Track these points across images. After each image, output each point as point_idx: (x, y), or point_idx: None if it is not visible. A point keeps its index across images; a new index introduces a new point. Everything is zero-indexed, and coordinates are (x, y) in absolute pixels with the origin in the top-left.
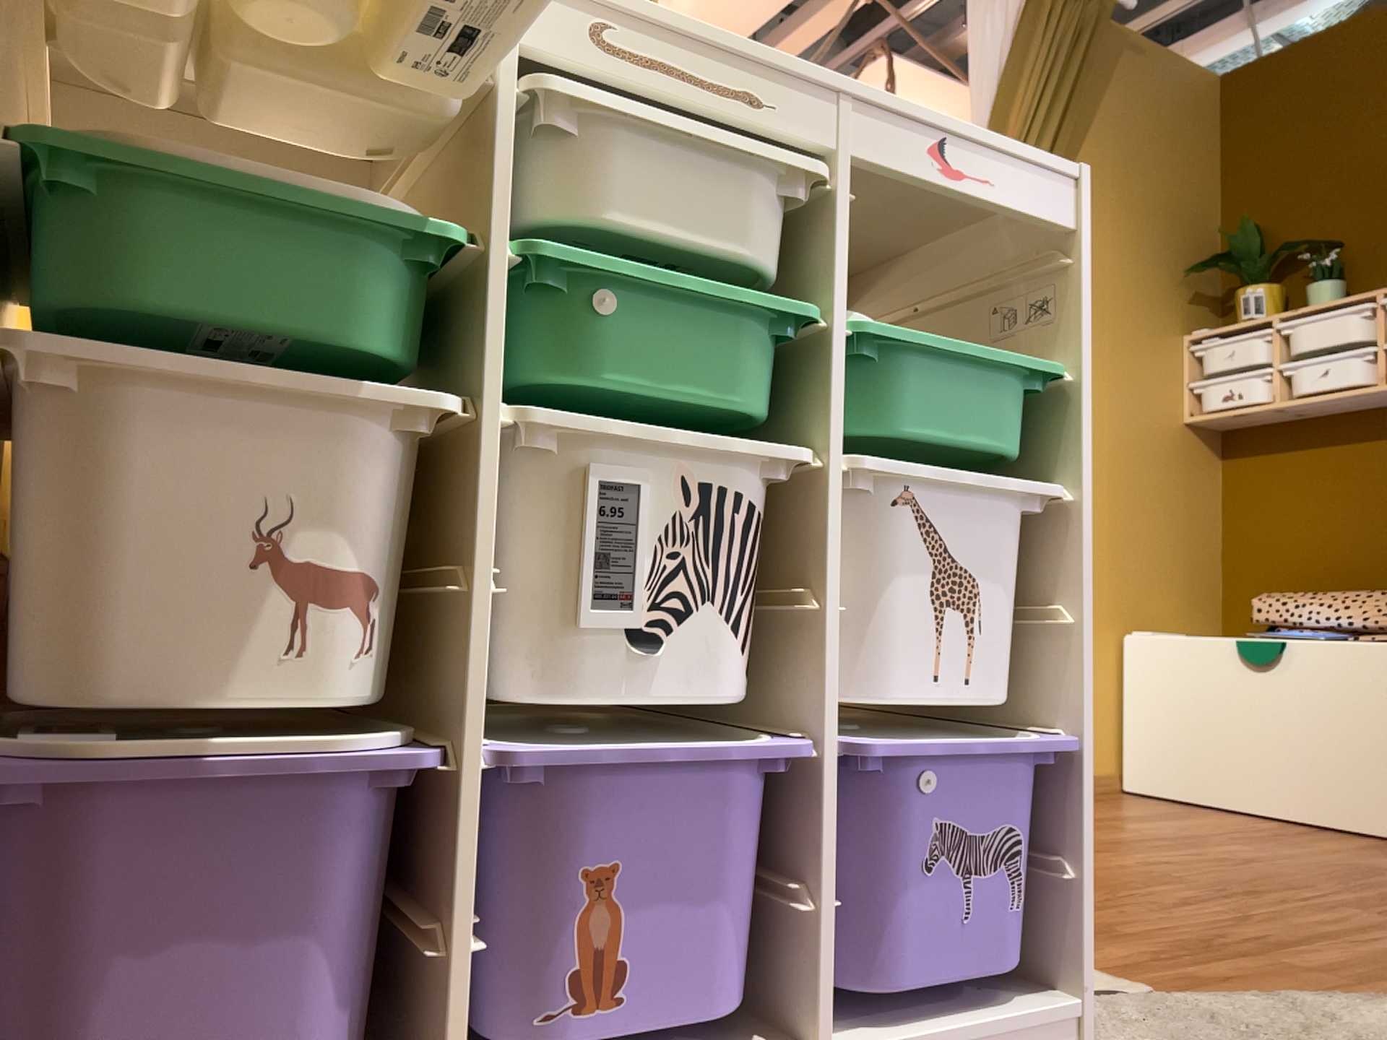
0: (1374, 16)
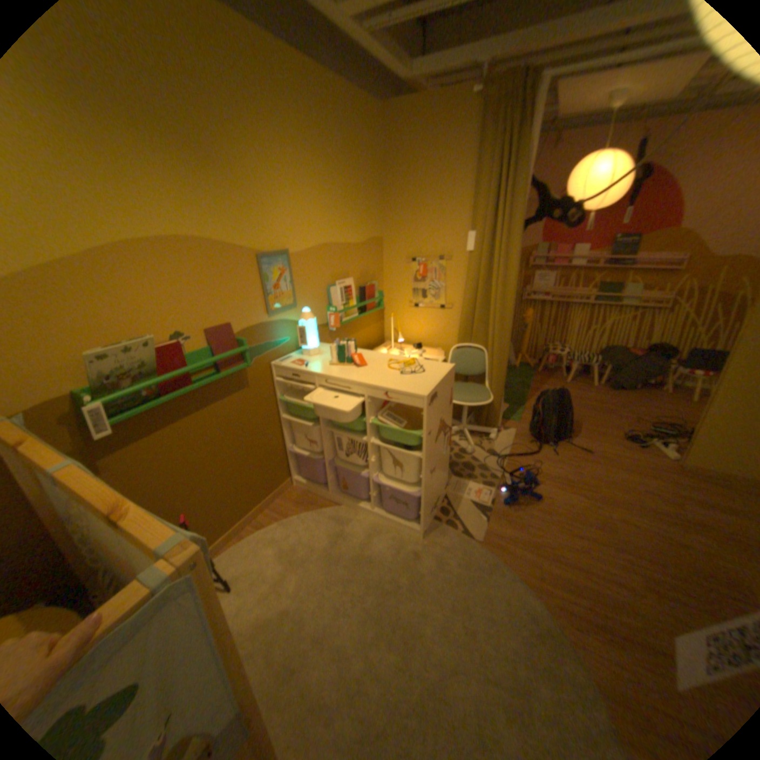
0: None
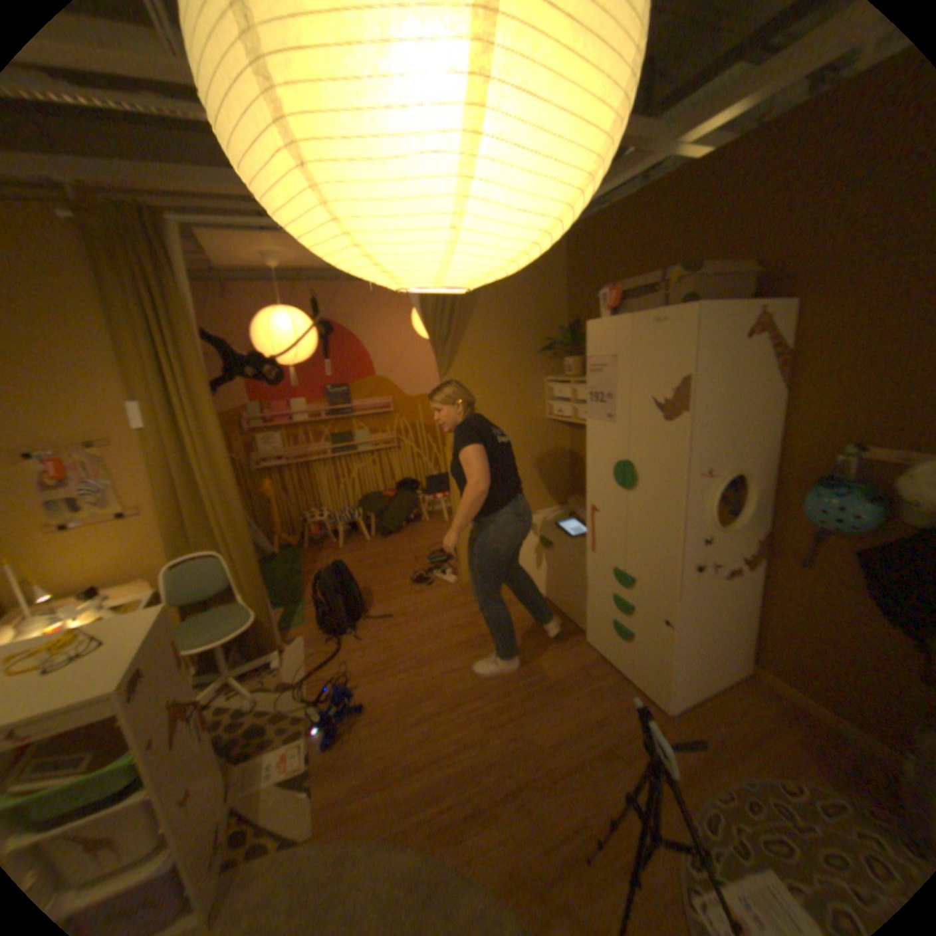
0: (626, 200)
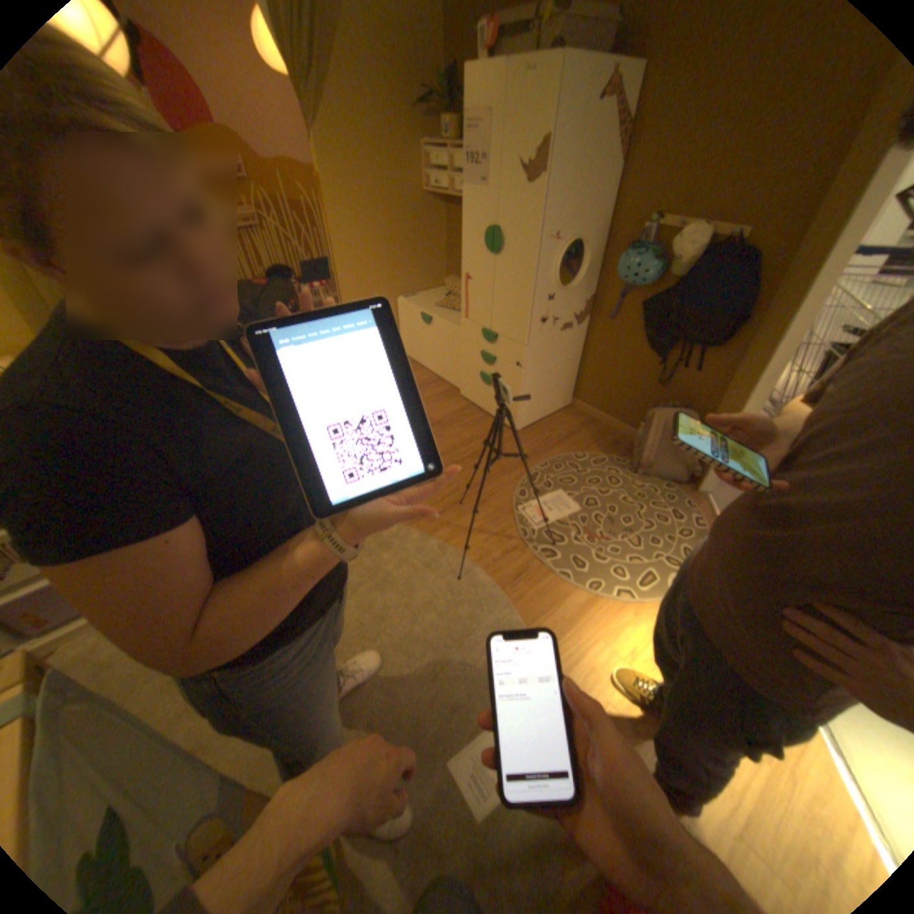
0: None
